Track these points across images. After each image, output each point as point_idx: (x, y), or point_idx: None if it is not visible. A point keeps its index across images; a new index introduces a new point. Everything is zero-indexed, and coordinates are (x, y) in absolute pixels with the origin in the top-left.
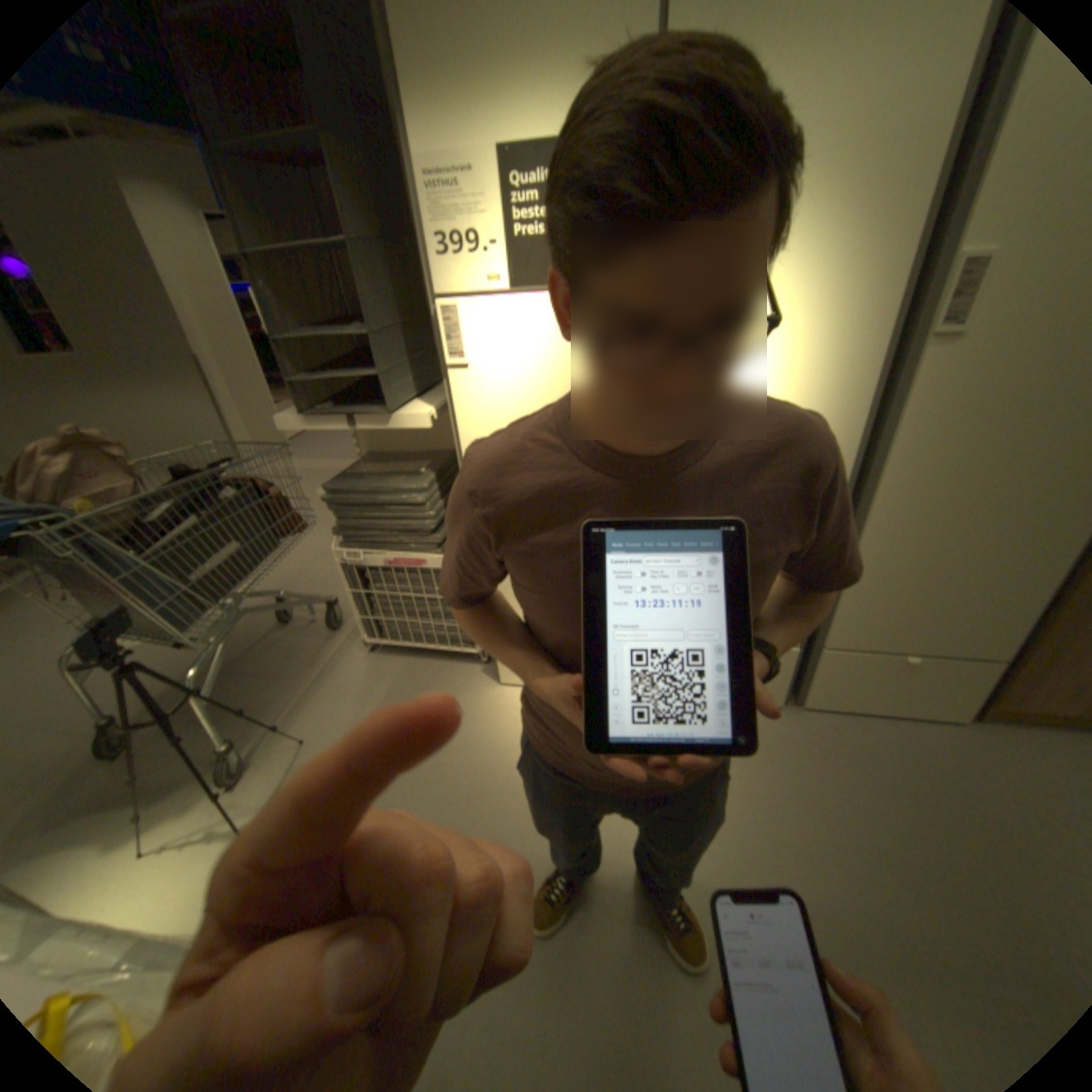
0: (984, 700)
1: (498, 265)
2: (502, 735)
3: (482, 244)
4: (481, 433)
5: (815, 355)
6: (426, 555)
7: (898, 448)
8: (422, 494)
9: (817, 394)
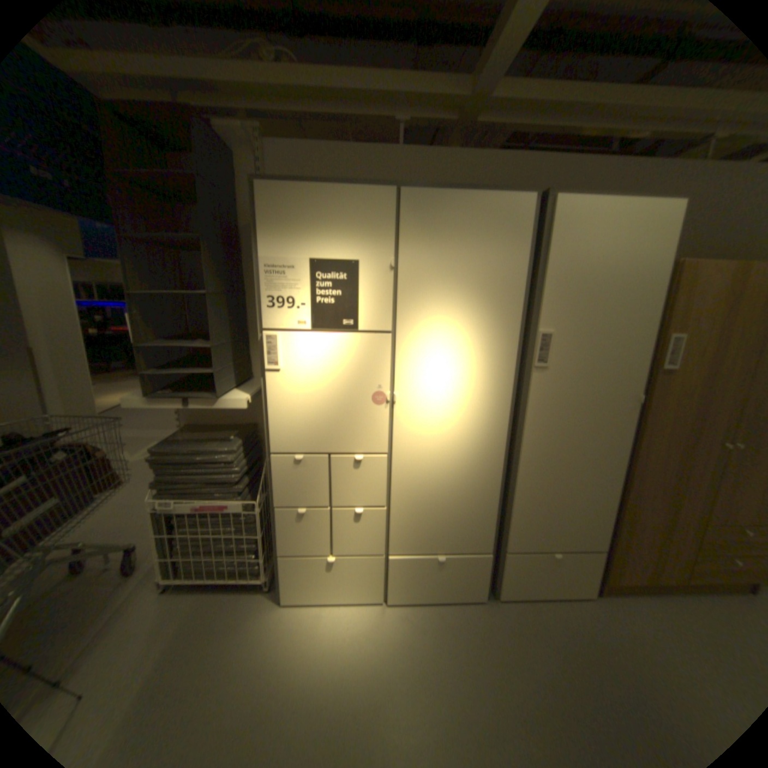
0: (601, 580)
1: (306, 316)
2: (282, 657)
3: (297, 304)
4: (285, 412)
5: (481, 374)
6: (229, 502)
7: (529, 424)
8: (233, 454)
9: (485, 394)
